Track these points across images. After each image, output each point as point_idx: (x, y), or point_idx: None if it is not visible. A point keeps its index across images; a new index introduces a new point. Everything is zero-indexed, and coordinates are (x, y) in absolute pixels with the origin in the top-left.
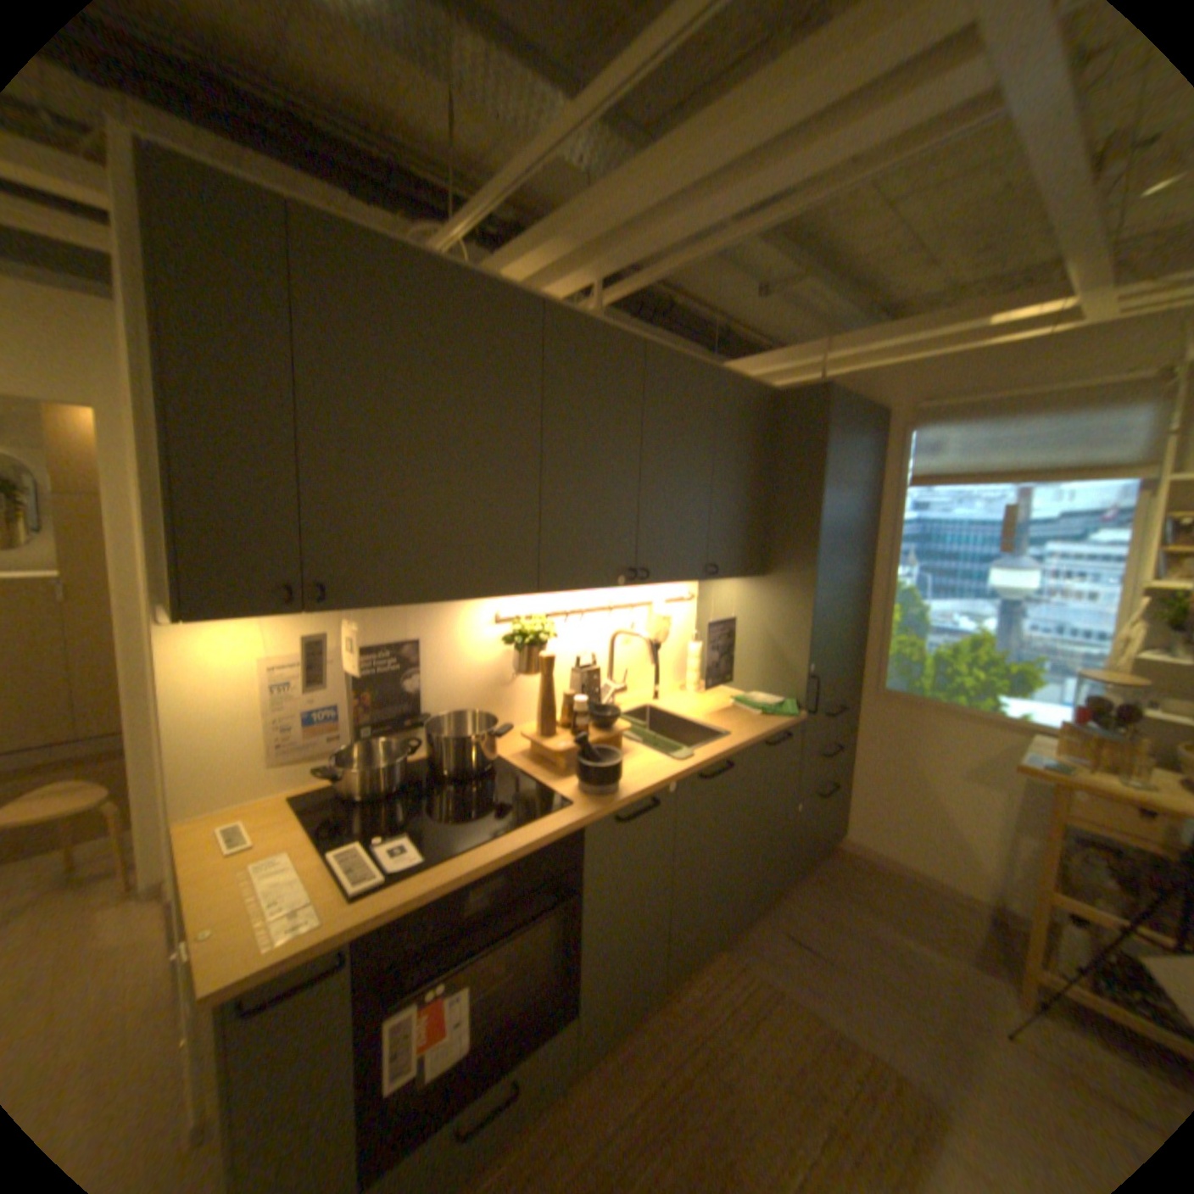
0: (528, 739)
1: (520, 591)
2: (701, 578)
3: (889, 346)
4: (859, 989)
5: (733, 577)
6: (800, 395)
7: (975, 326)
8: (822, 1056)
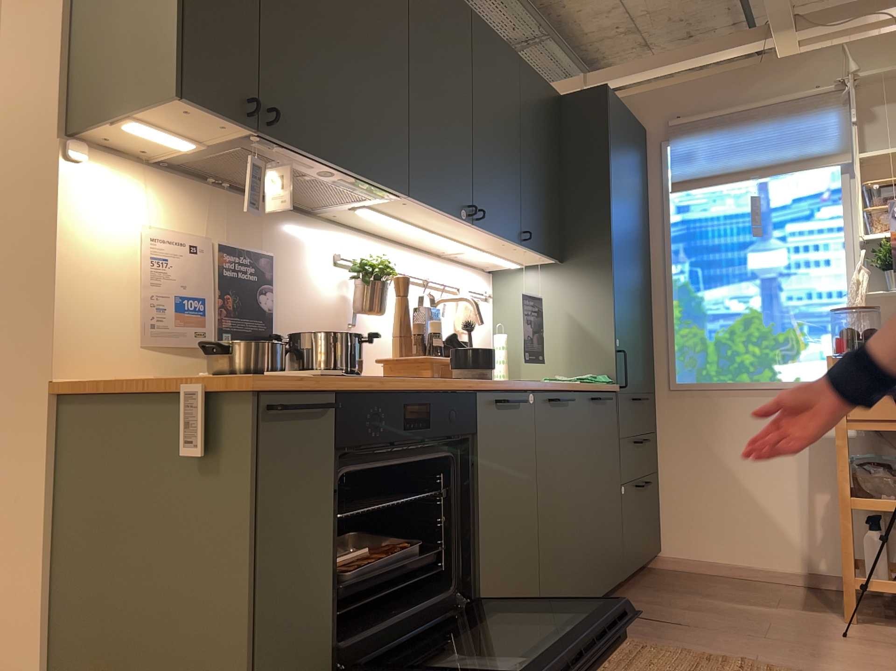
0: (388, 360)
1: (390, 195)
2: (515, 249)
3: (636, 83)
4: (713, 632)
5: (540, 255)
6: (580, 99)
7: (702, 65)
8: (699, 665)
